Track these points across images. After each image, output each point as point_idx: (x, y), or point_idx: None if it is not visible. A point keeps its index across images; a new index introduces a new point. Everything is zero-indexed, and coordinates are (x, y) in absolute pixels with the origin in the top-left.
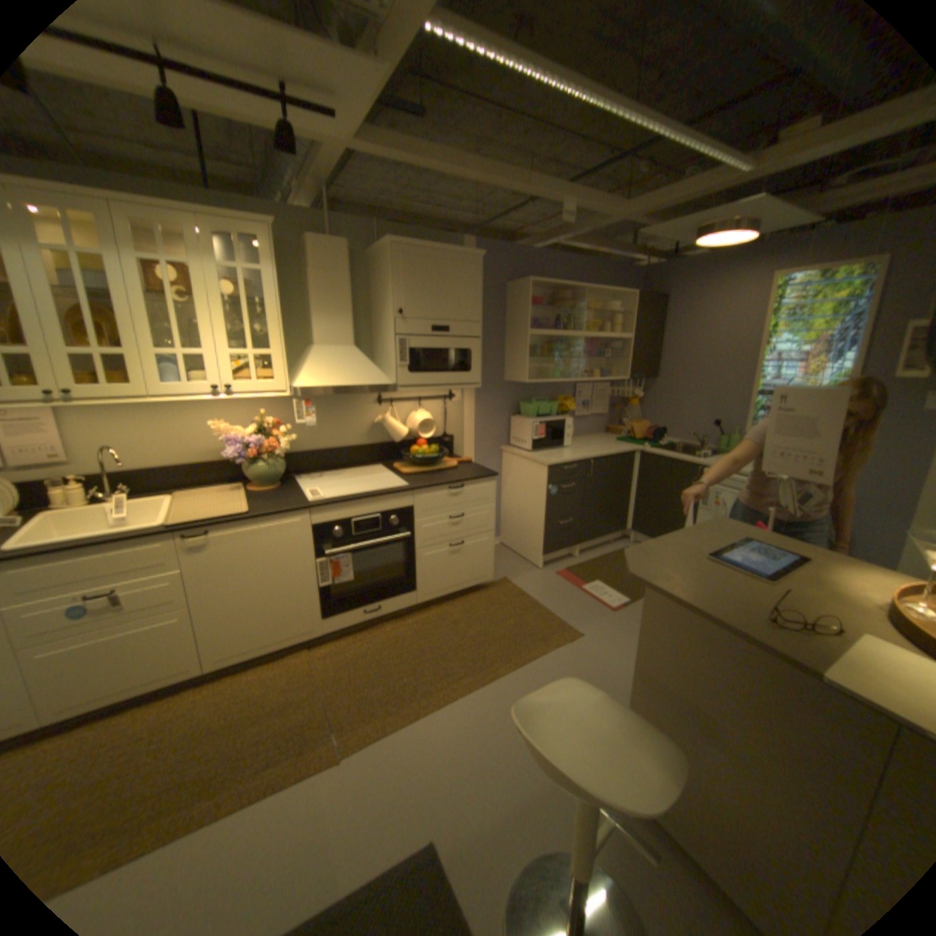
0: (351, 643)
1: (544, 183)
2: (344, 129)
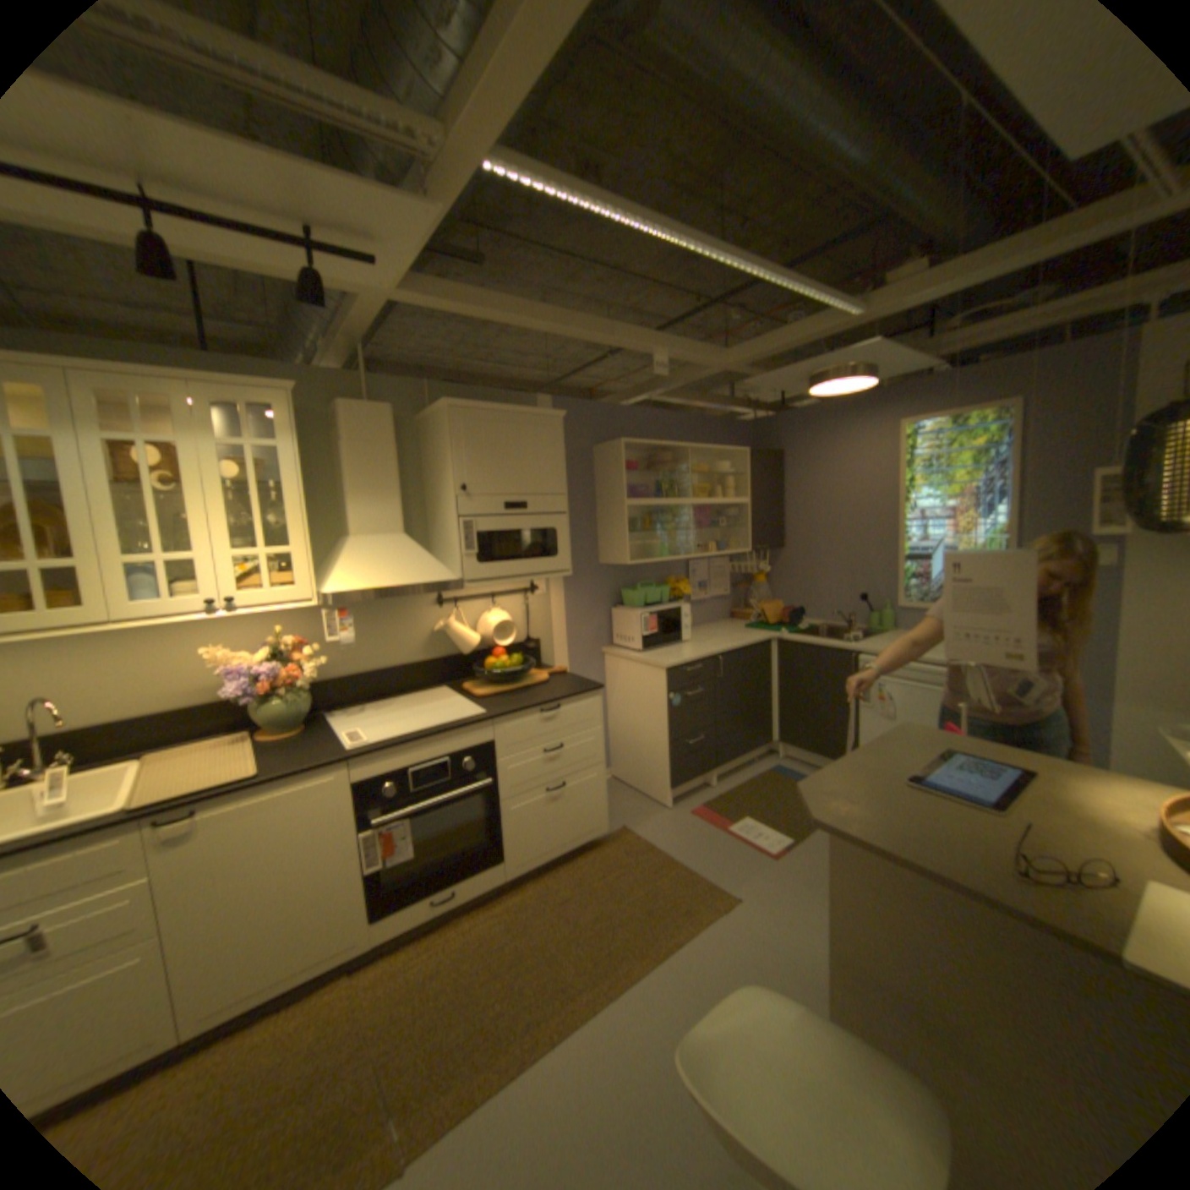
0: (412, 957)
1: (630, 333)
2: (385, 277)
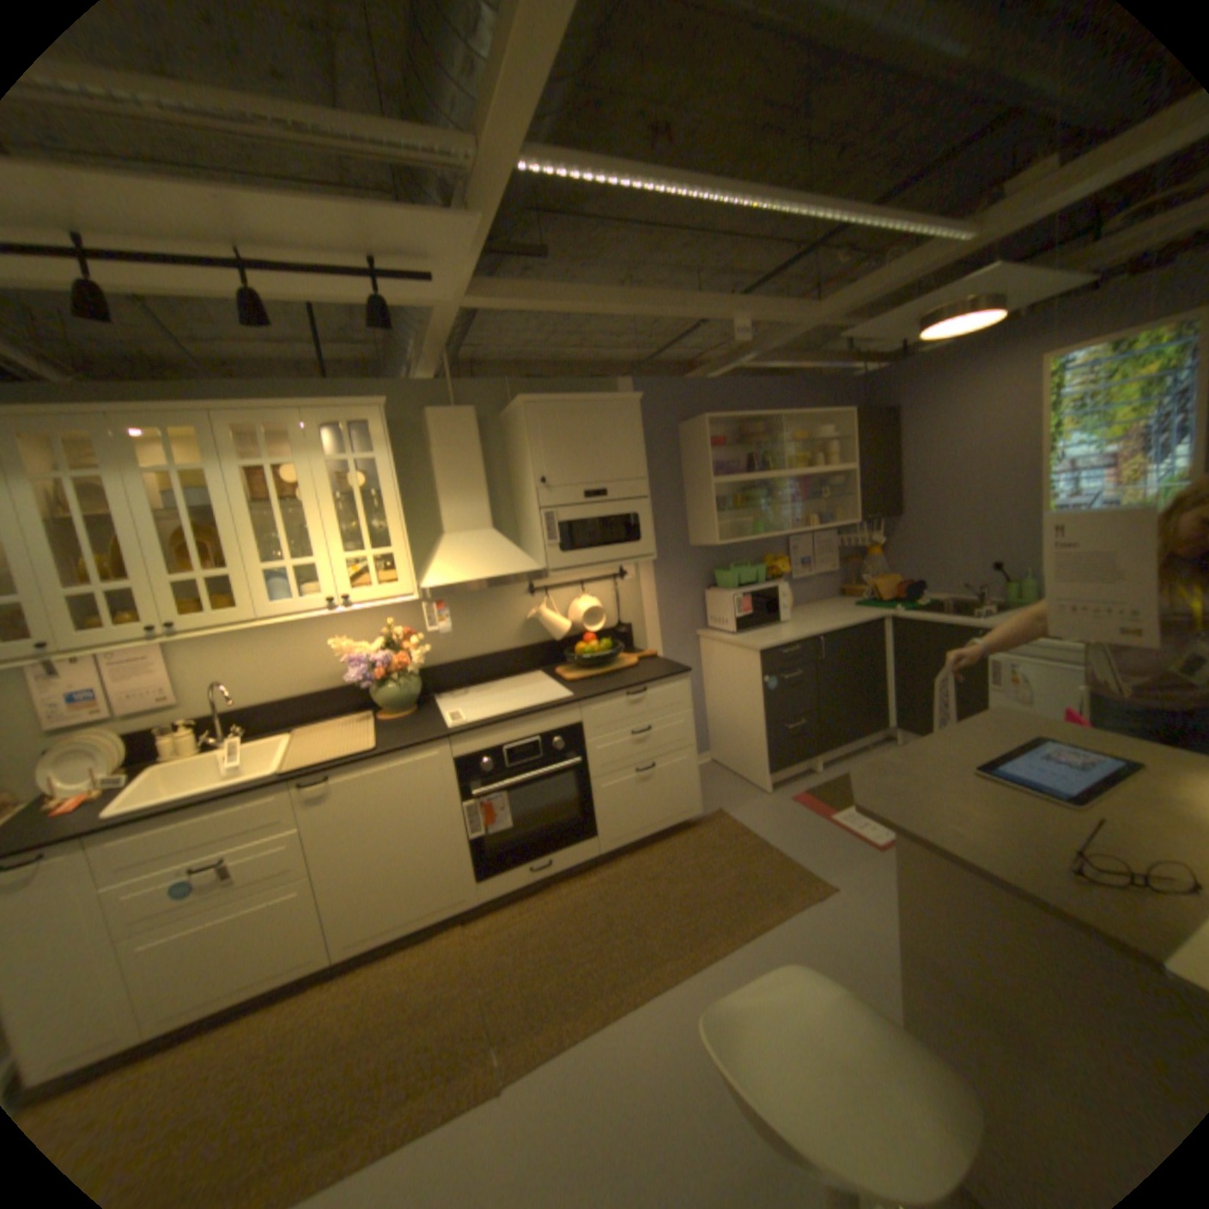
0: (516, 915)
1: (704, 302)
2: (451, 288)
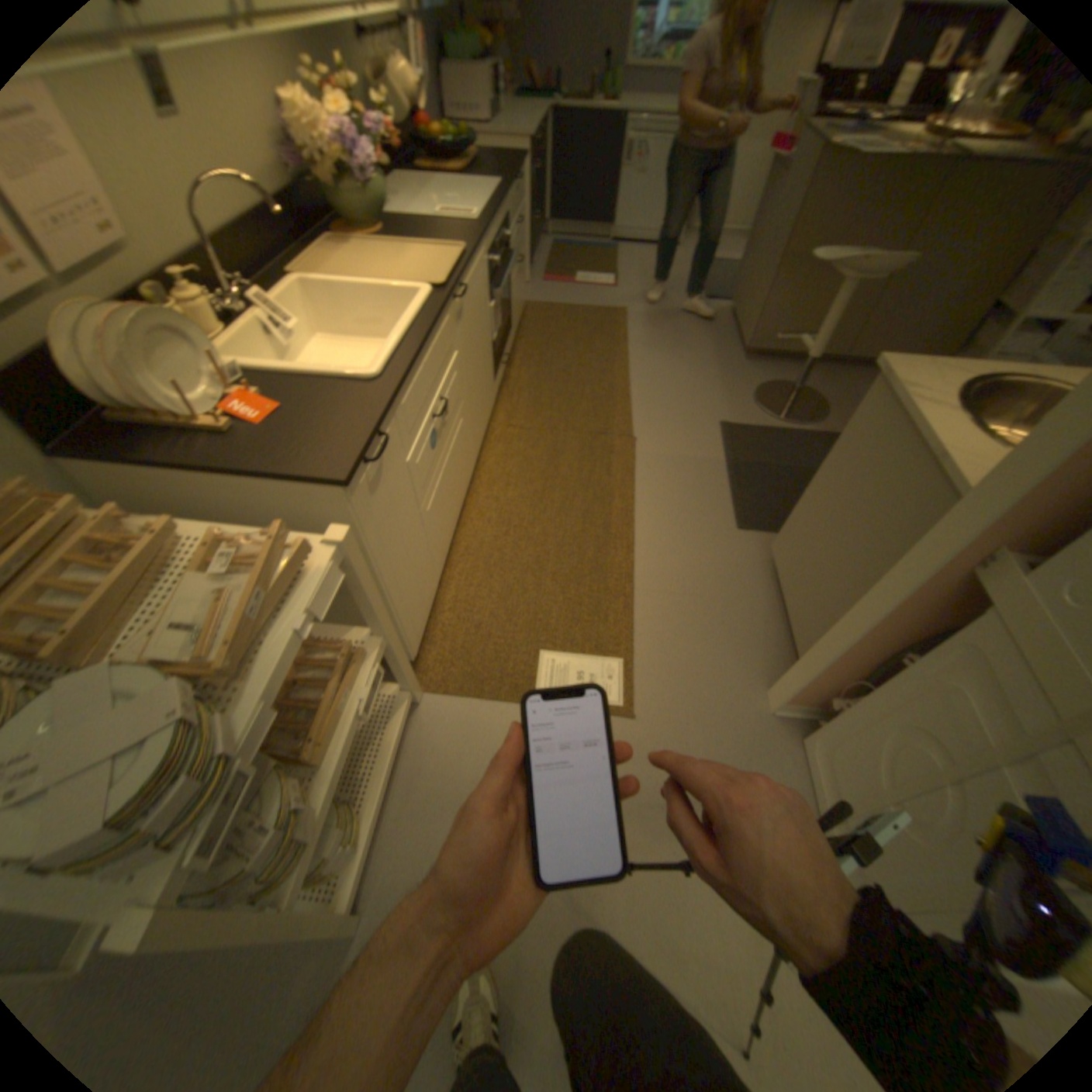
0: (510, 400)
1: None
2: None
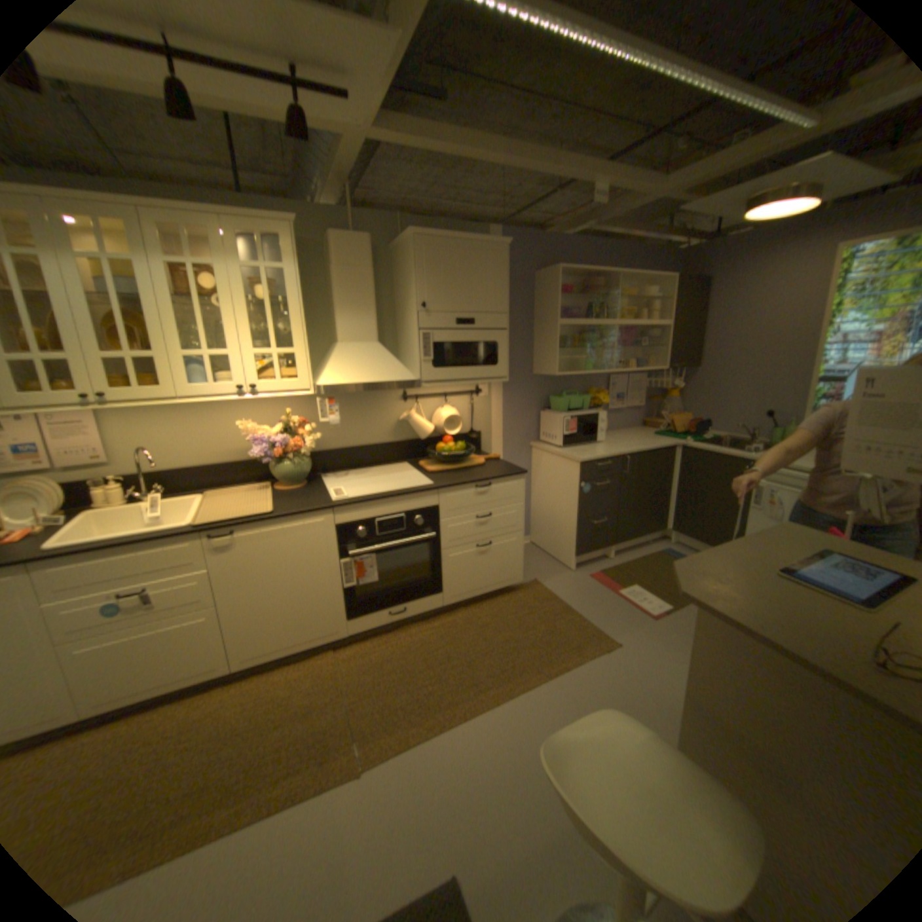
0: (376, 646)
1: (574, 161)
2: (361, 115)
